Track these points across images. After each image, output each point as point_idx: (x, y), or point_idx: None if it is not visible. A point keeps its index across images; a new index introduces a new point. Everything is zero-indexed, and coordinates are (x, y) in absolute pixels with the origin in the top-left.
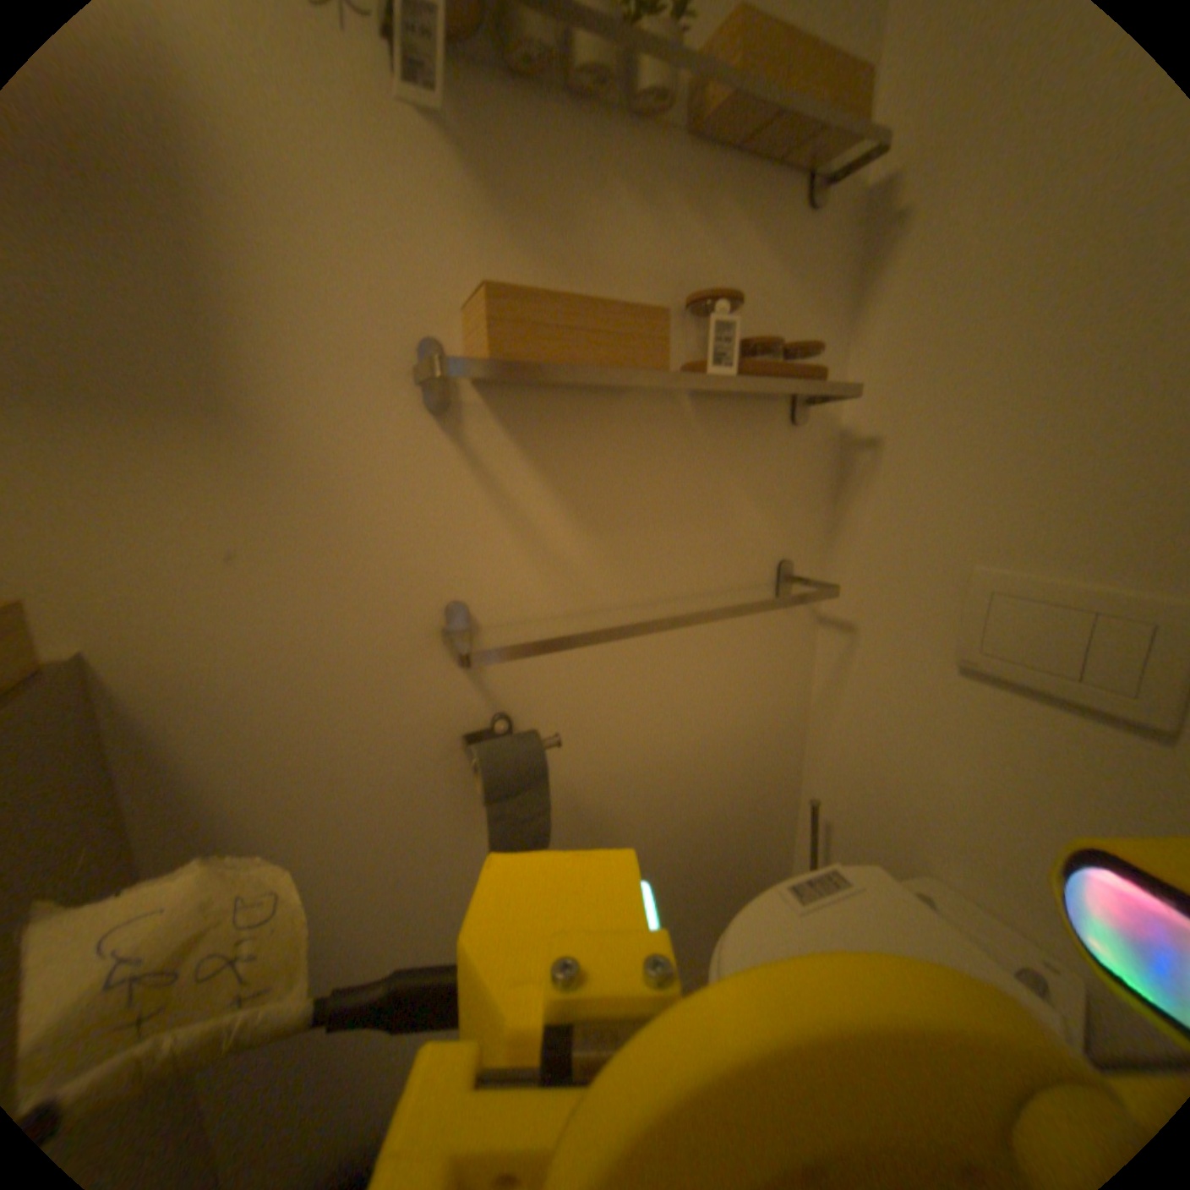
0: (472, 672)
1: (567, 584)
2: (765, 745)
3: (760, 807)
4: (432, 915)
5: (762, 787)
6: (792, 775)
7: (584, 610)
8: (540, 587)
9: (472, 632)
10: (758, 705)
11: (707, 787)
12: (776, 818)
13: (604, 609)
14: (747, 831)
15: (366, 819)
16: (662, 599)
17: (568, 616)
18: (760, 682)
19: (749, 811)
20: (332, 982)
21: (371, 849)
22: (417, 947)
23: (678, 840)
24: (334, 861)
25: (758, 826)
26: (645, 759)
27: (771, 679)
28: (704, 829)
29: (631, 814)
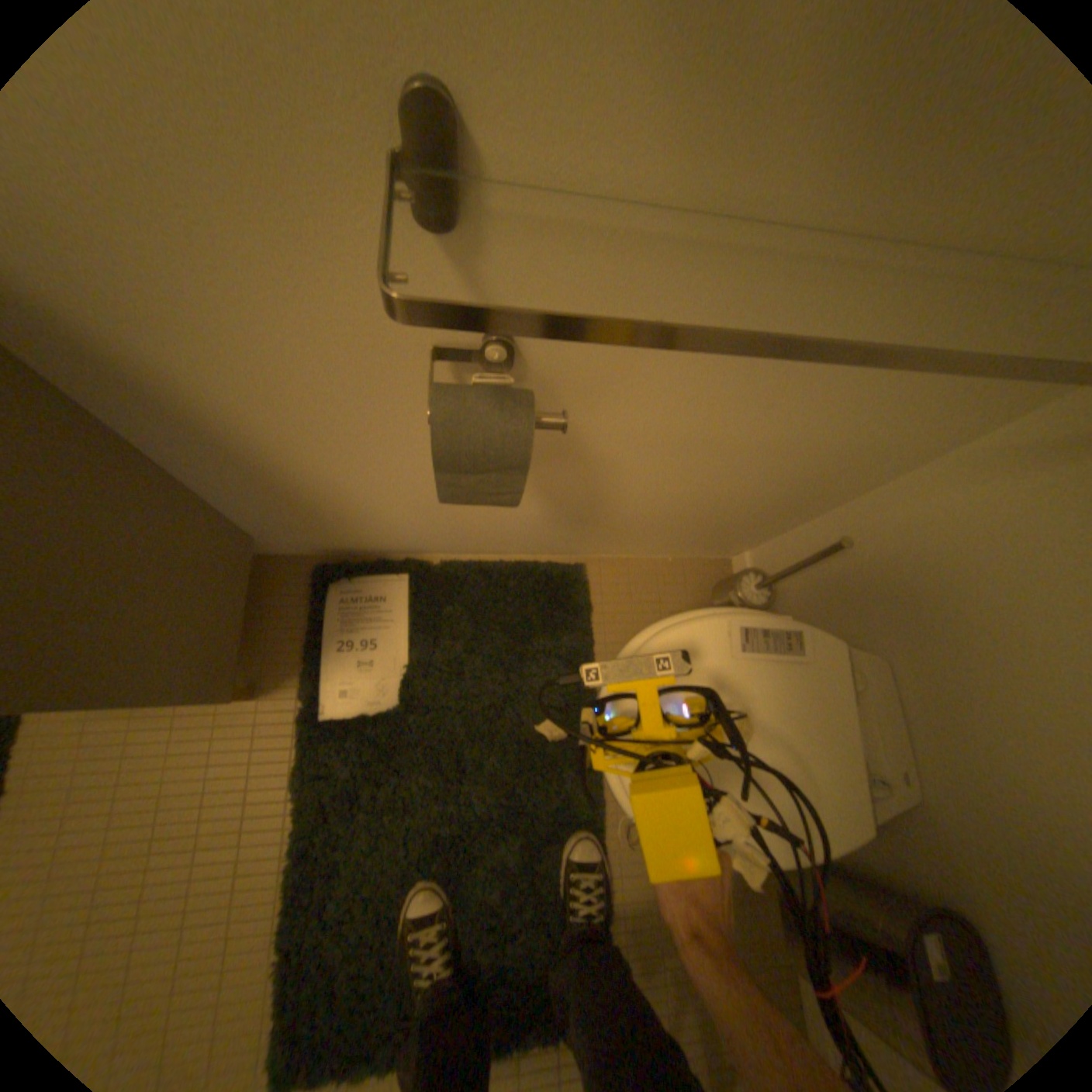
0: (447, 251)
1: (709, 112)
2: (846, 463)
3: (783, 500)
4: (392, 474)
5: (801, 489)
6: (846, 491)
7: (713, 196)
8: (637, 99)
9: (449, 170)
10: (883, 427)
11: (738, 473)
12: (791, 511)
13: (756, 208)
14: (752, 510)
15: (297, 388)
16: (893, 228)
17: (673, 198)
18: (917, 406)
19: (768, 500)
20: (297, 484)
21: (311, 414)
22: (378, 487)
23: (673, 496)
24: (267, 412)
25: (766, 510)
26: (682, 433)
27: (938, 407)
28: (707, 498)
29: (634, 468)
